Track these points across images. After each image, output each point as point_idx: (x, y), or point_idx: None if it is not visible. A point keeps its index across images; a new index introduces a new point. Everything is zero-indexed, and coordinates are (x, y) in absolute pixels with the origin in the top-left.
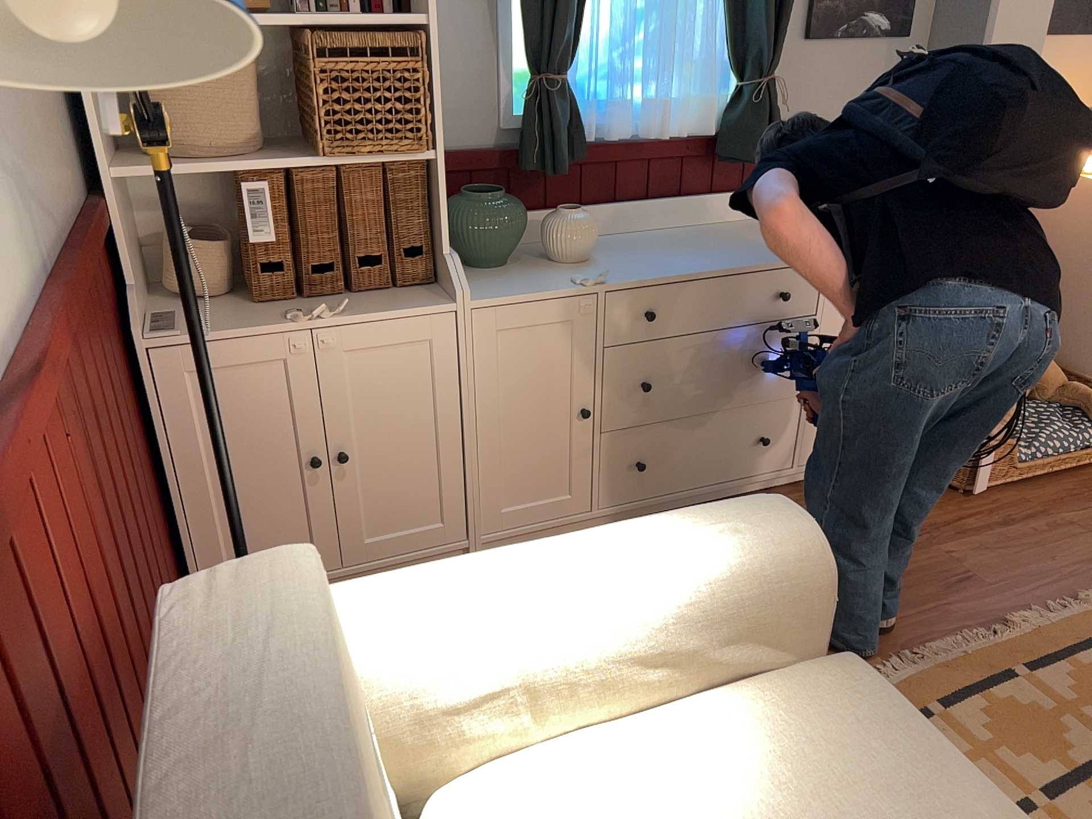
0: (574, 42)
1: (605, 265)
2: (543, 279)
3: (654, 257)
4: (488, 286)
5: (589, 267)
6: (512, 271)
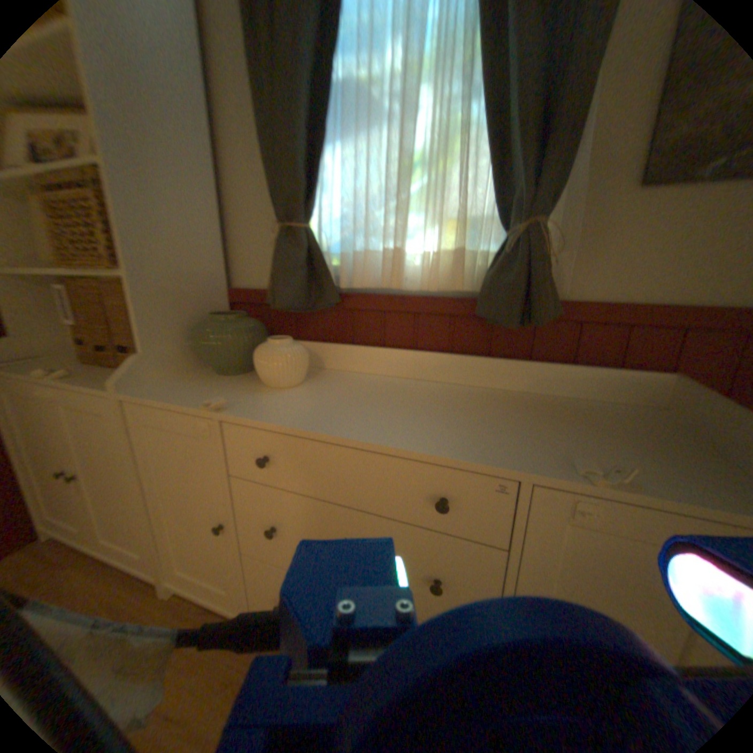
0: (313, 192)
1: (288, 396)
2: (215, 392)
3: (339, 402)
4: (174, 387)
5: (273, 393)
6: (227, 380)
